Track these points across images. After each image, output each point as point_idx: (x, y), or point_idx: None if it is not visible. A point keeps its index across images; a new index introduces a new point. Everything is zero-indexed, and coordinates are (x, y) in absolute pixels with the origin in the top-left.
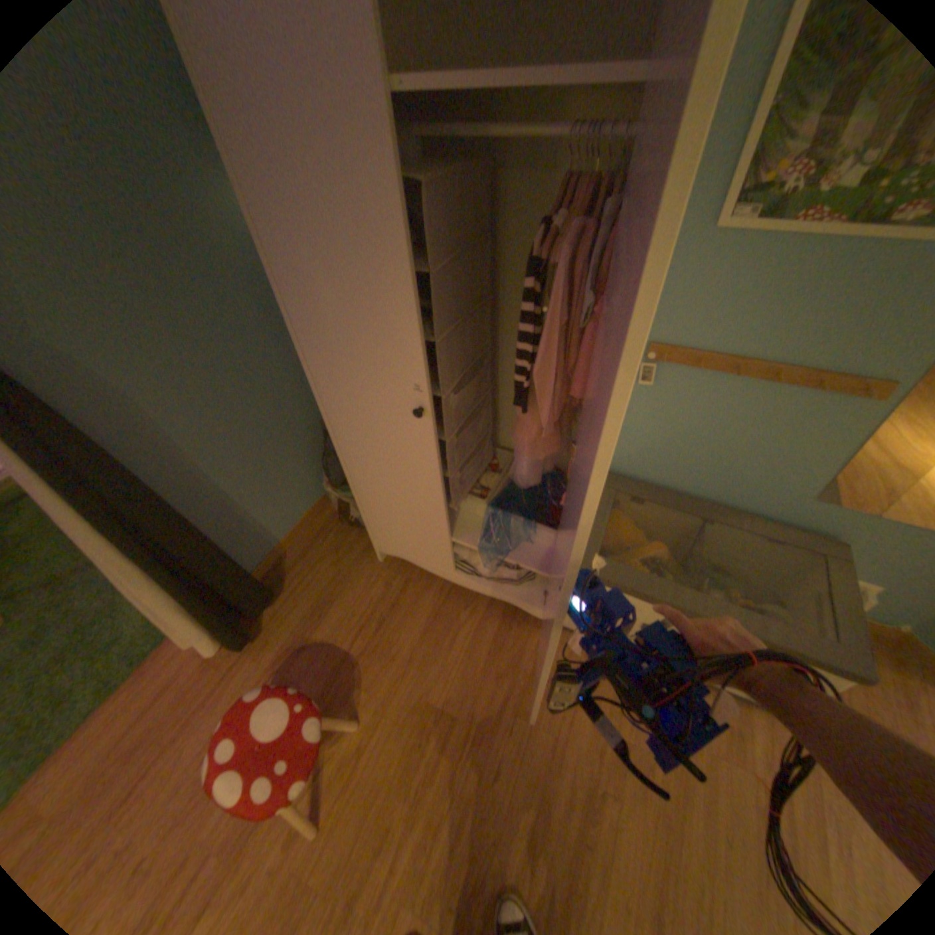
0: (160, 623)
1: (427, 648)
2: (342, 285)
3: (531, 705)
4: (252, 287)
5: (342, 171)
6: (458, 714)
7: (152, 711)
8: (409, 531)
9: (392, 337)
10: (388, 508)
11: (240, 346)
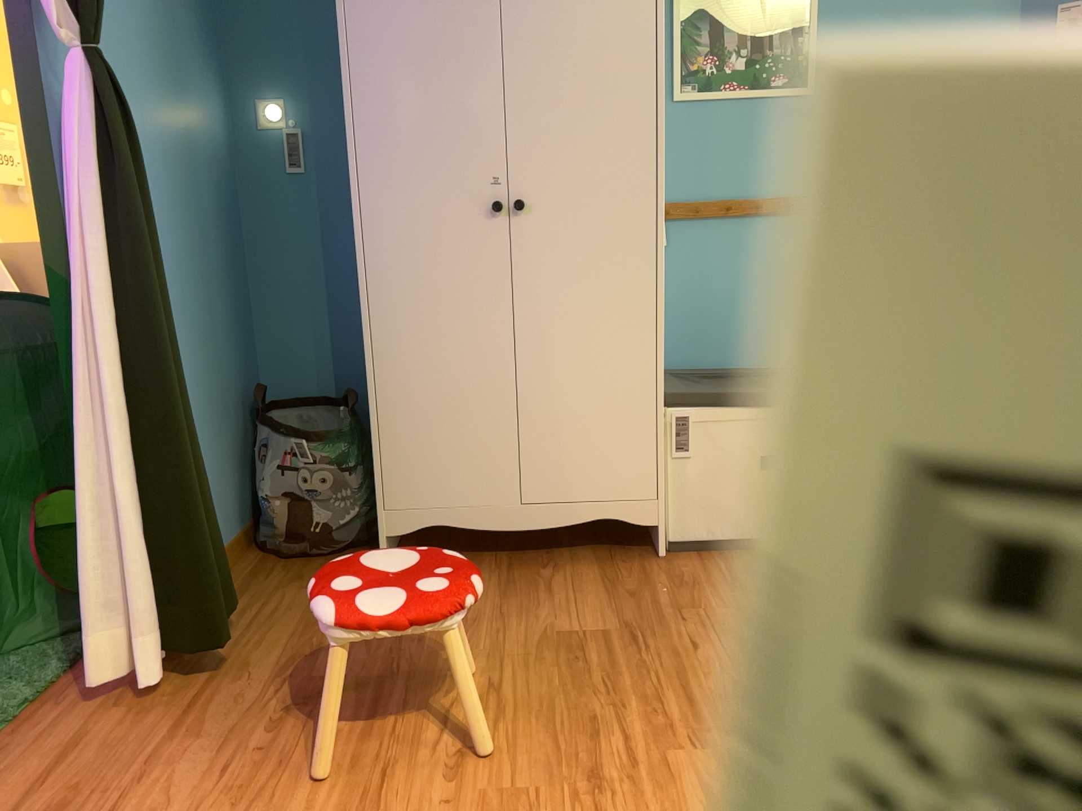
0: (109, 559)
1: (513, 603)
2: (427, 93)
3: (683, 601)
4: (212, 192)
5: (450, 5)
6: (599, 630)
7: (54, 769)
8: (450, 441)
9: (471, 133)
10: (421, 407)
11: (198, 245)
